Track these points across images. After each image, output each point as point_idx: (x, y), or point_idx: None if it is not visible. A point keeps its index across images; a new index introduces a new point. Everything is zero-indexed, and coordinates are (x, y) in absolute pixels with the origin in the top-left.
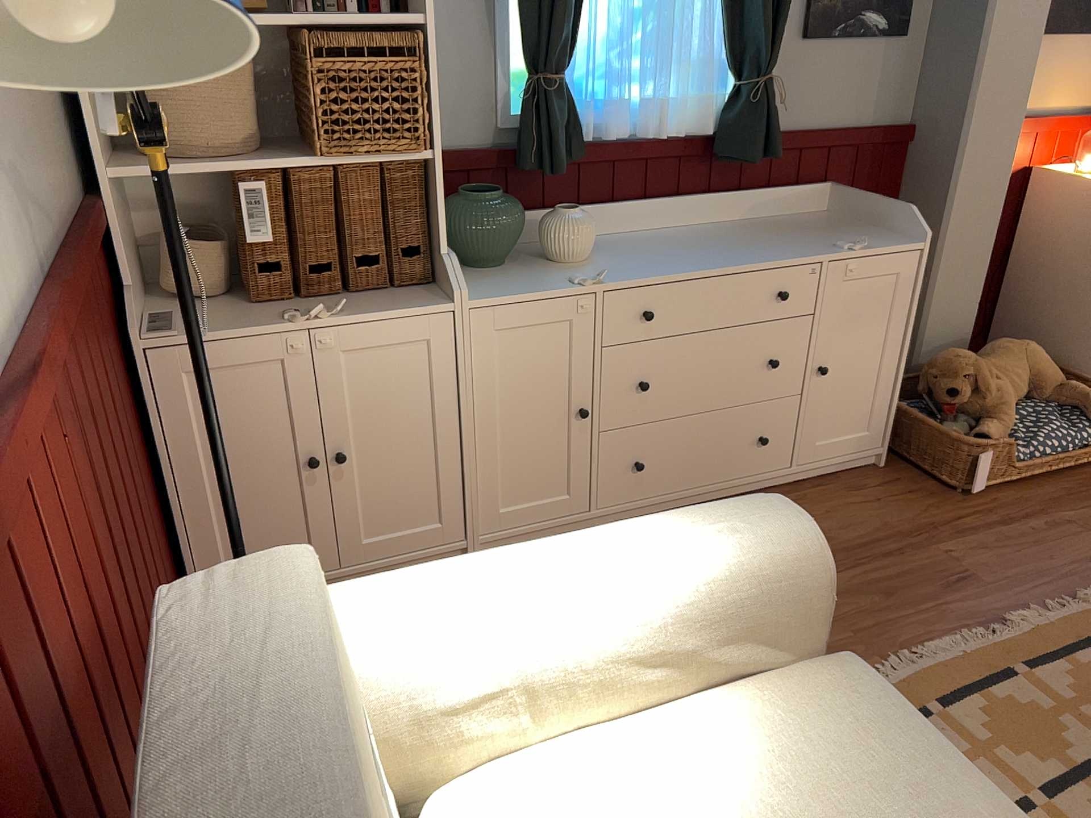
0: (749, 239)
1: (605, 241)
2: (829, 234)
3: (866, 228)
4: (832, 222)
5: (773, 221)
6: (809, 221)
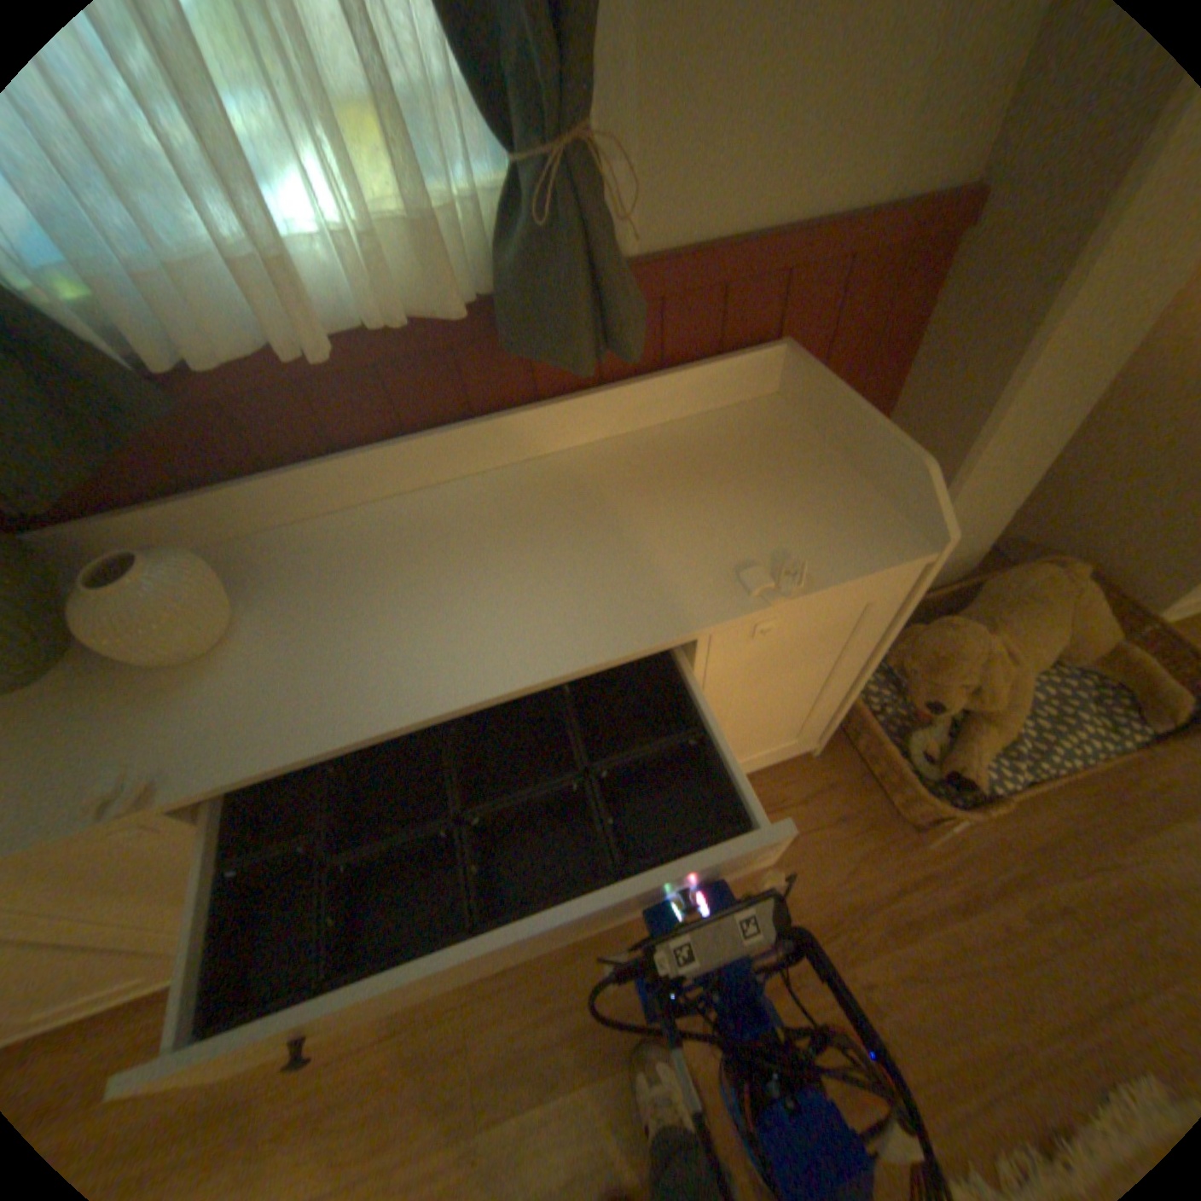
0: (579, 528)
1: (310, 544)
2: (743, 499)
3: (822, 473)
4: (765, 445)
5: (658, 438)
6: (724, 438)
